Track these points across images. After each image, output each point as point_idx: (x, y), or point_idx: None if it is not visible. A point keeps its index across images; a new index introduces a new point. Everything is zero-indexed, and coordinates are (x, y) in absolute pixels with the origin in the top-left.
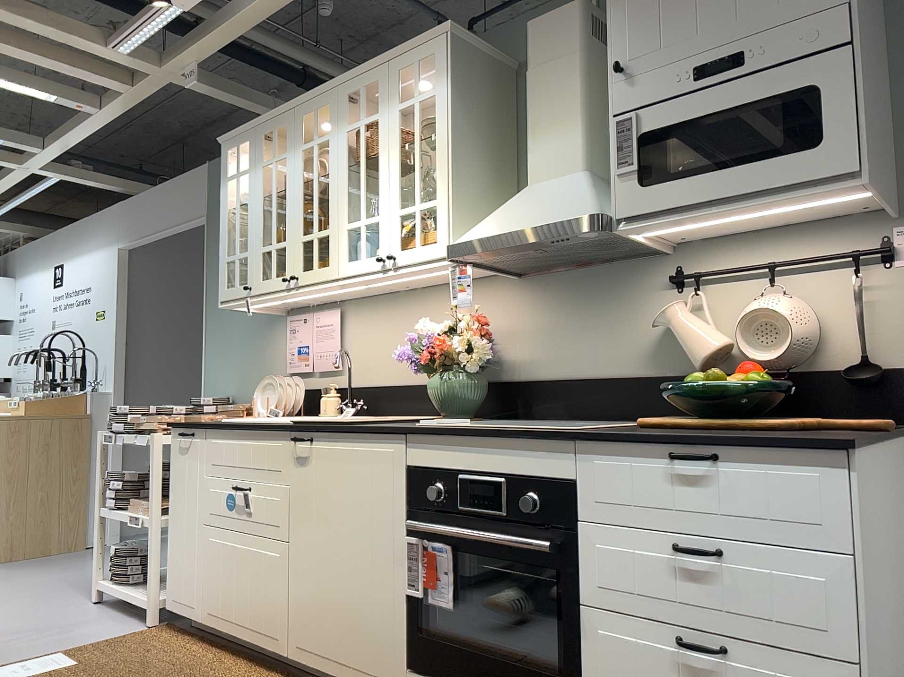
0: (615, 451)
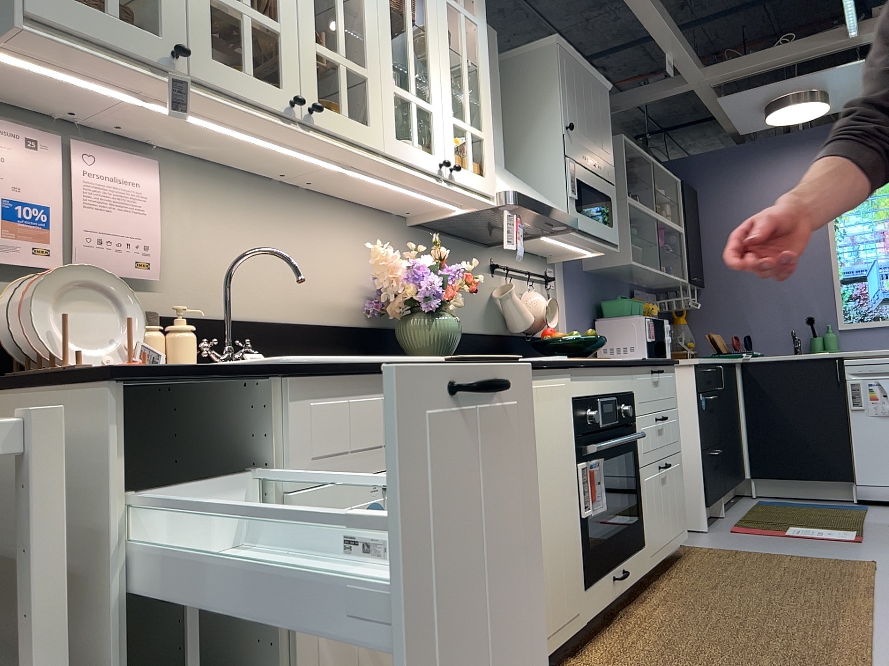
0: (642, 371)
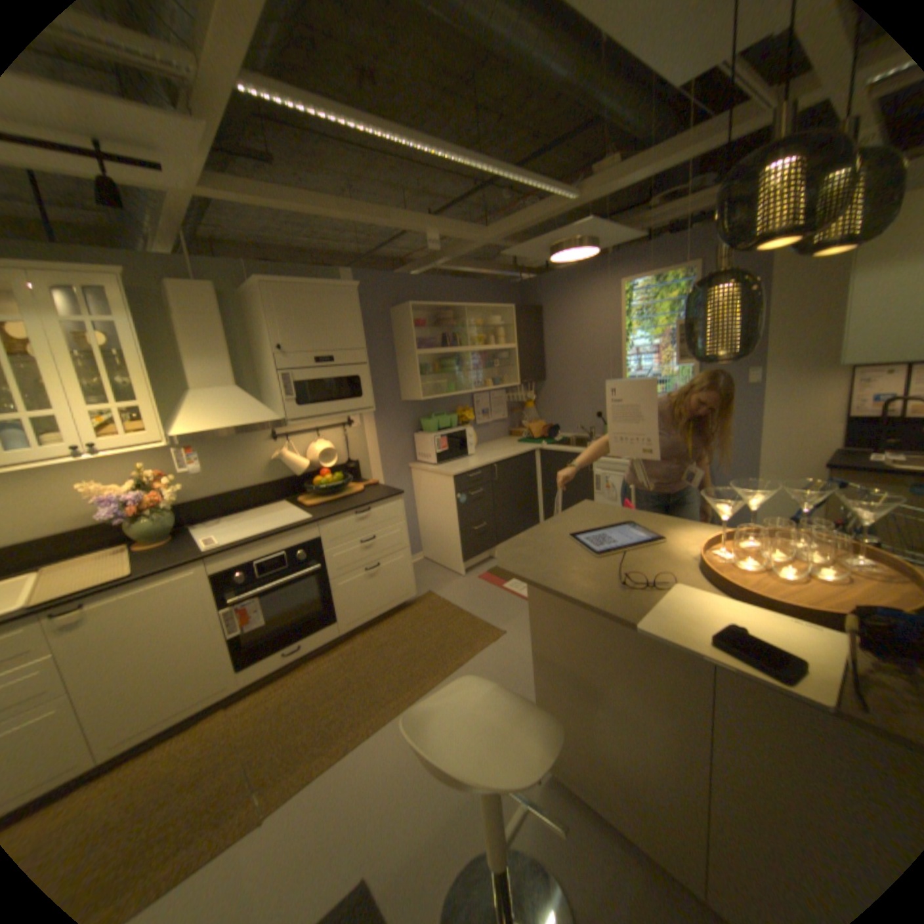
0: (335, 519)
